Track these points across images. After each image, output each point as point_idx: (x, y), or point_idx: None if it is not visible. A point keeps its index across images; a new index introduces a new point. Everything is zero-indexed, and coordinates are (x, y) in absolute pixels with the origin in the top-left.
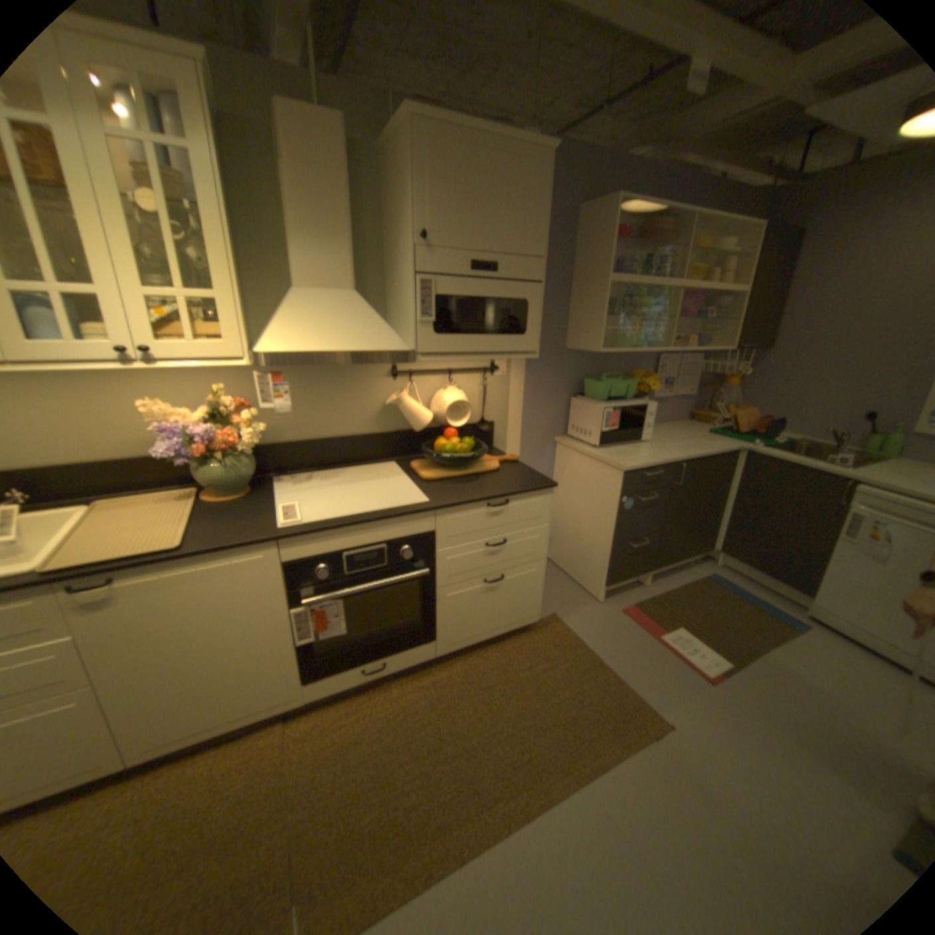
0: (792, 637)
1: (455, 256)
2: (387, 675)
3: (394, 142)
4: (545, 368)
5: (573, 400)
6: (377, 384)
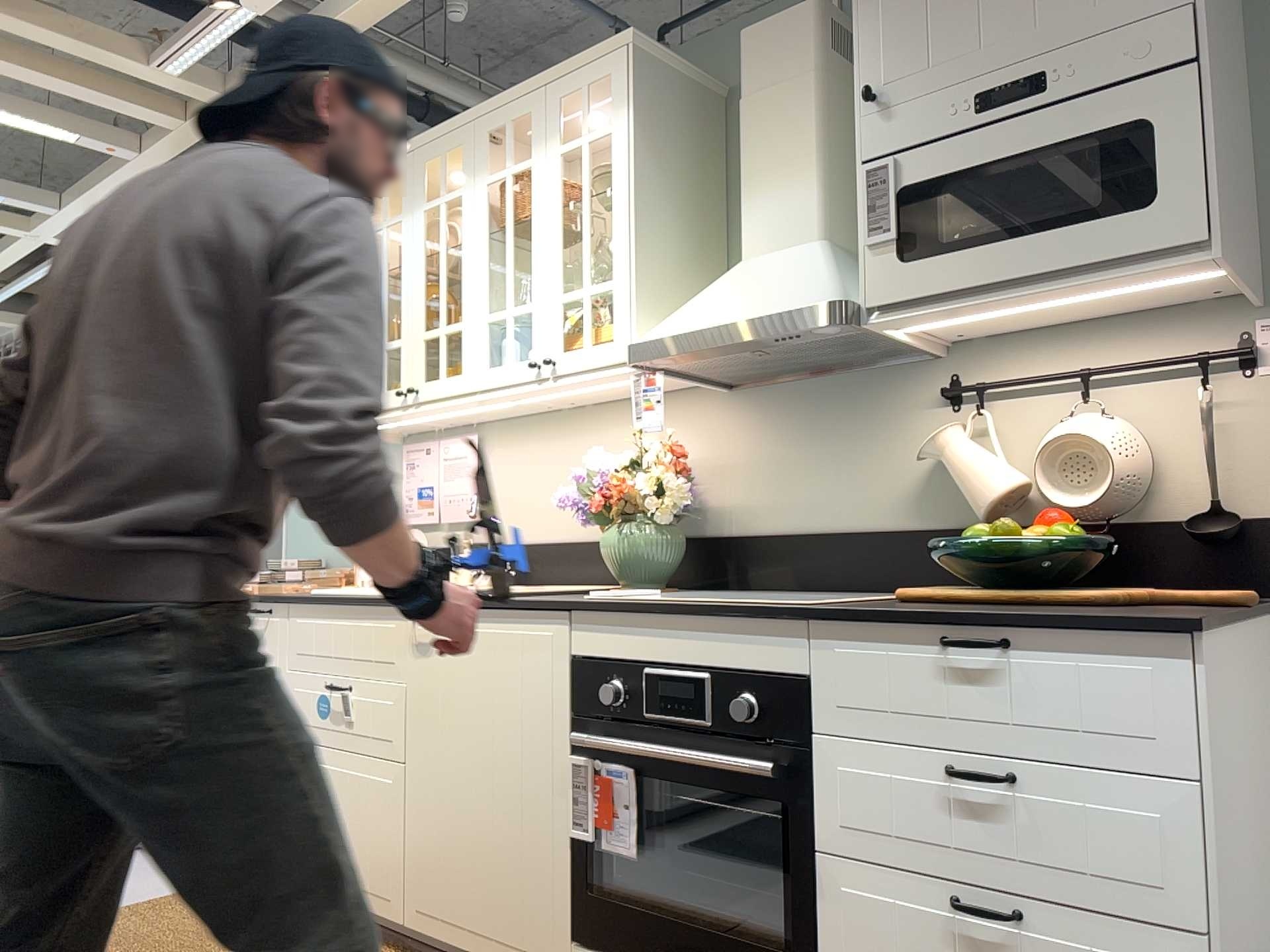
0: None
1: (934, 103)
2: None
3: None
4: None
5: None
6: (915, 421)
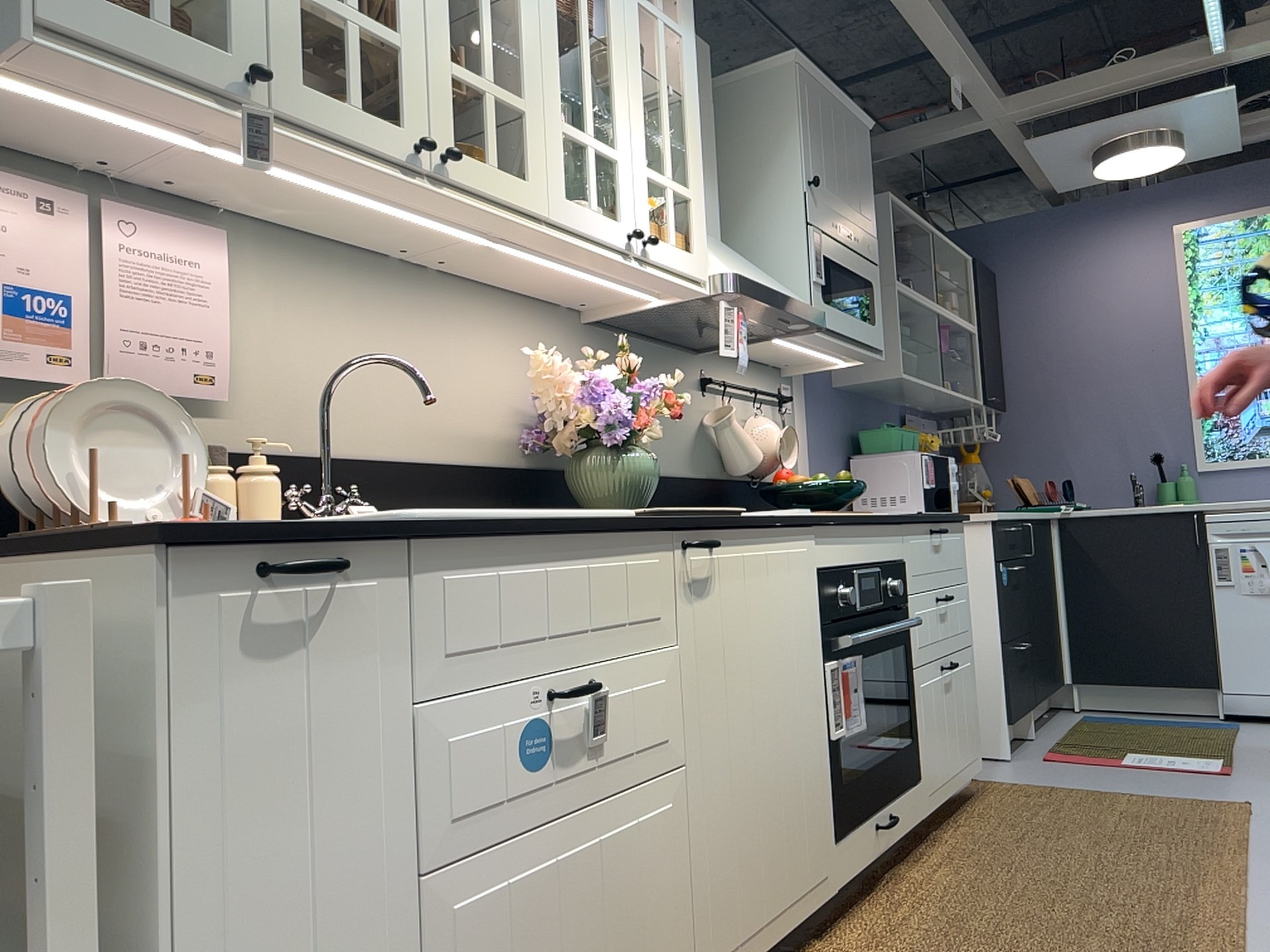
0: (1232, 730)
1: (830, 214)
2: (893, 843)
3: (741, 90)
4: (823, 410)
5: (854, 462)
6: (692, 397)
